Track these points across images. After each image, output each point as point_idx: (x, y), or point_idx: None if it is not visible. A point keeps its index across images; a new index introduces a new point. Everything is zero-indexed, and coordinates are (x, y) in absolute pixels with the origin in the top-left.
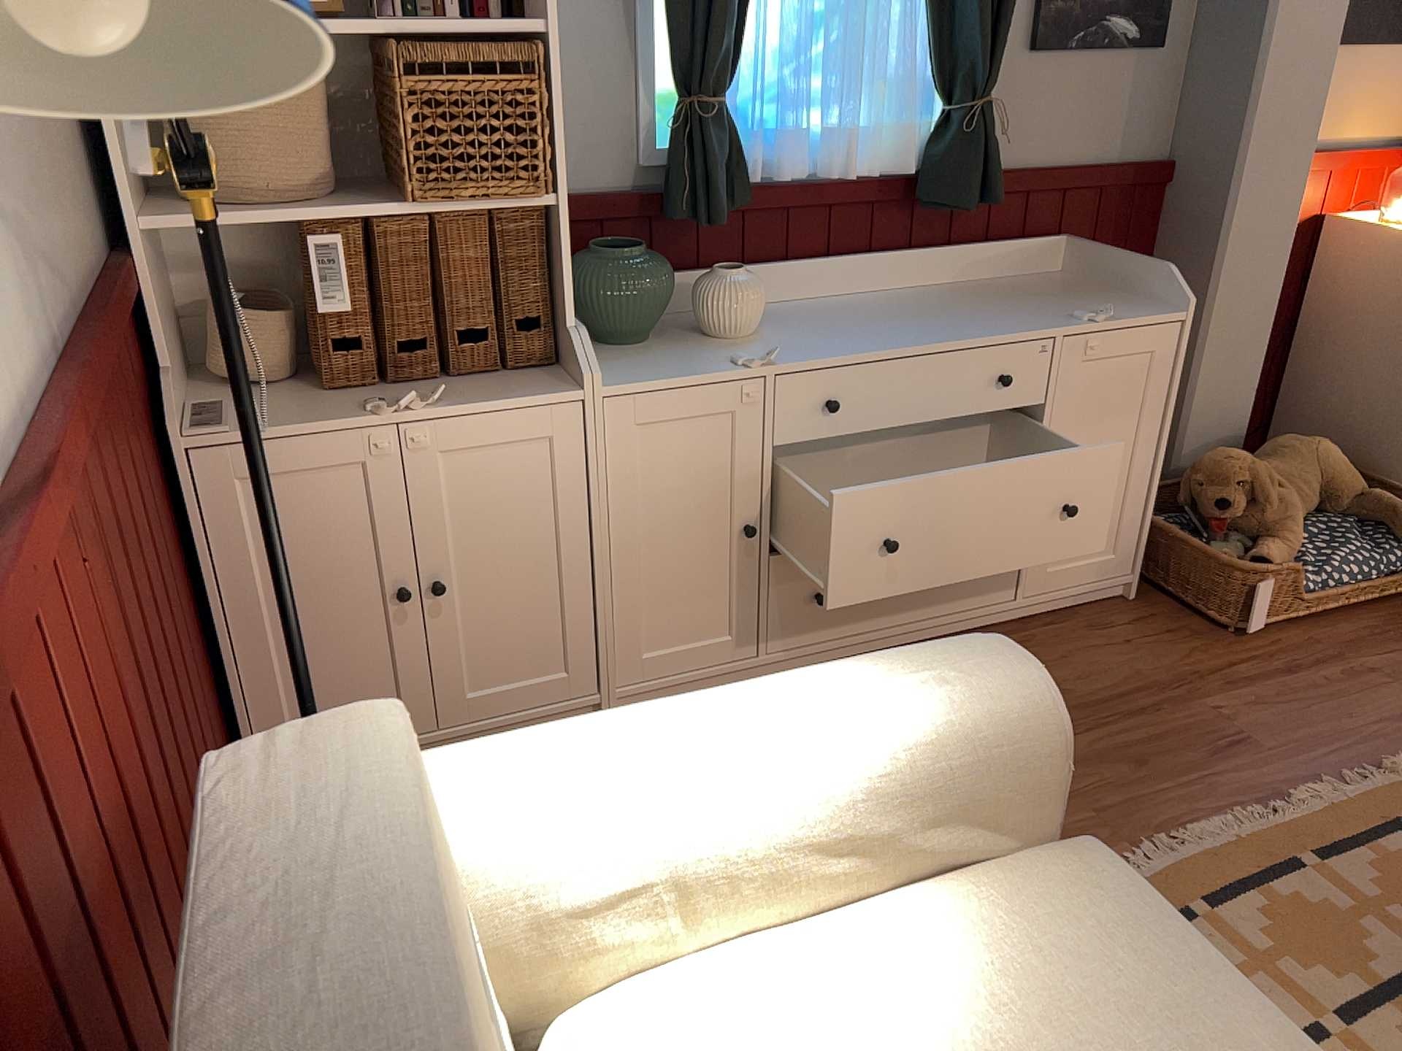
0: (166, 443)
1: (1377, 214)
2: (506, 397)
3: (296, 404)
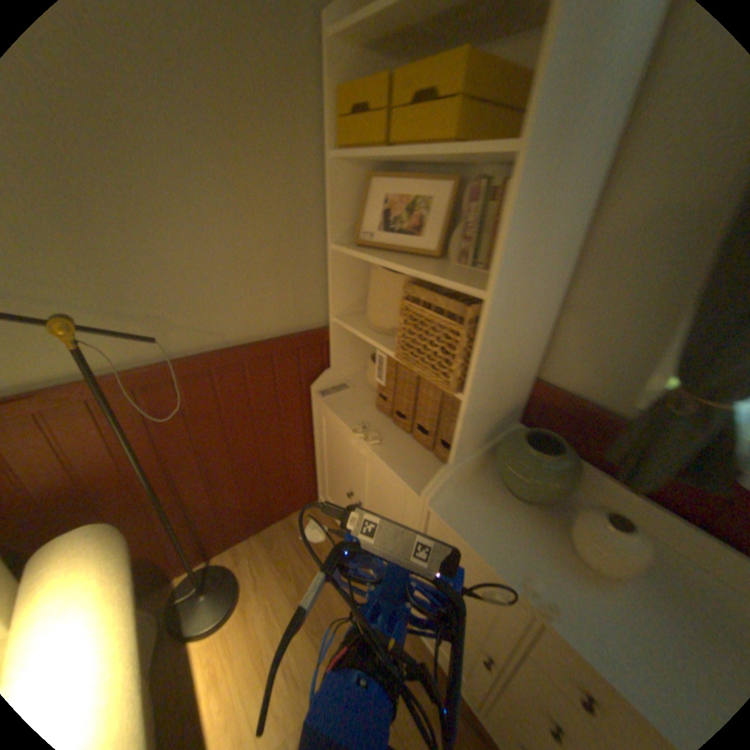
0: (312, 390)
1: None
2: (400, 467)
3: (360, 405)
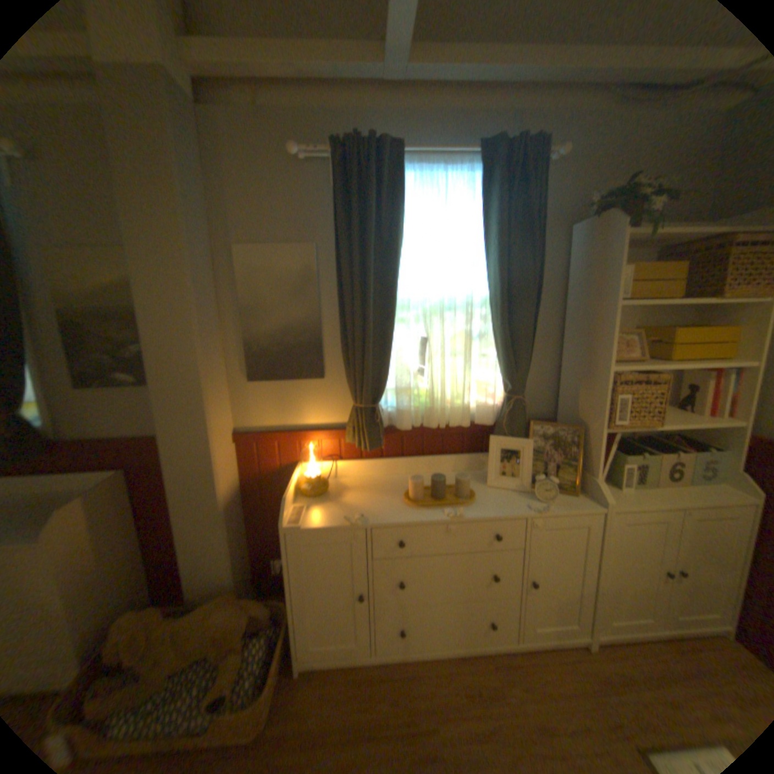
0: None
1: (322, 465)
2: None
3: None
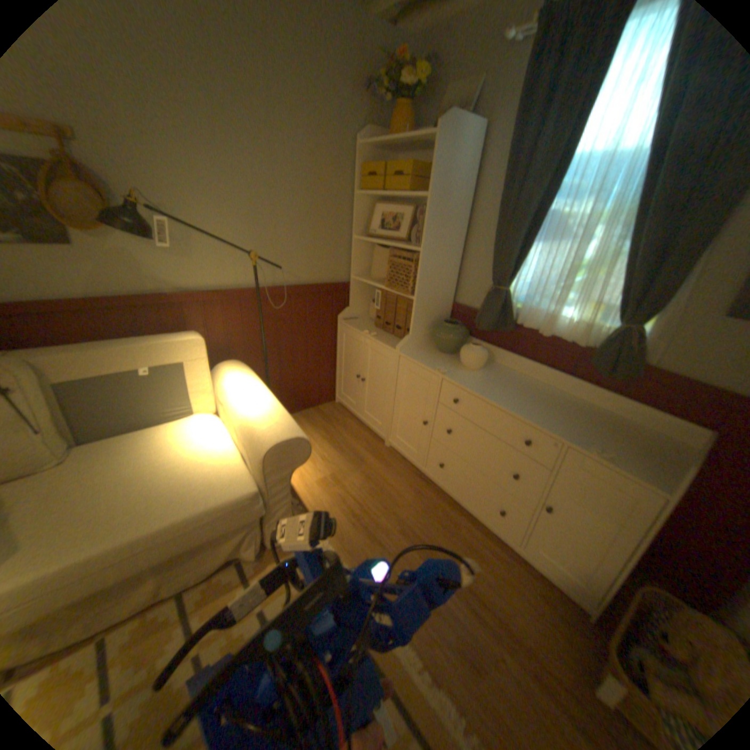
0: (337, 319)
1: None
2: (385, 343)
3: (364, 325)
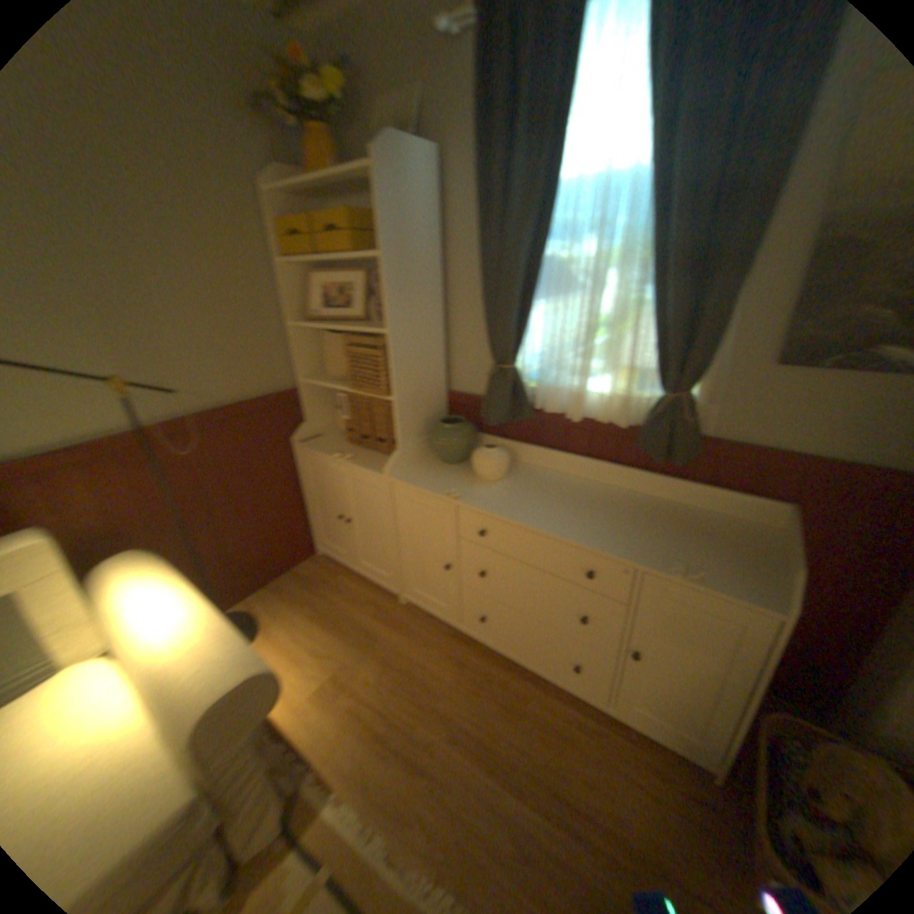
0: (290, 443)
1: None
2: (366, 467)
3: (332, 444)
